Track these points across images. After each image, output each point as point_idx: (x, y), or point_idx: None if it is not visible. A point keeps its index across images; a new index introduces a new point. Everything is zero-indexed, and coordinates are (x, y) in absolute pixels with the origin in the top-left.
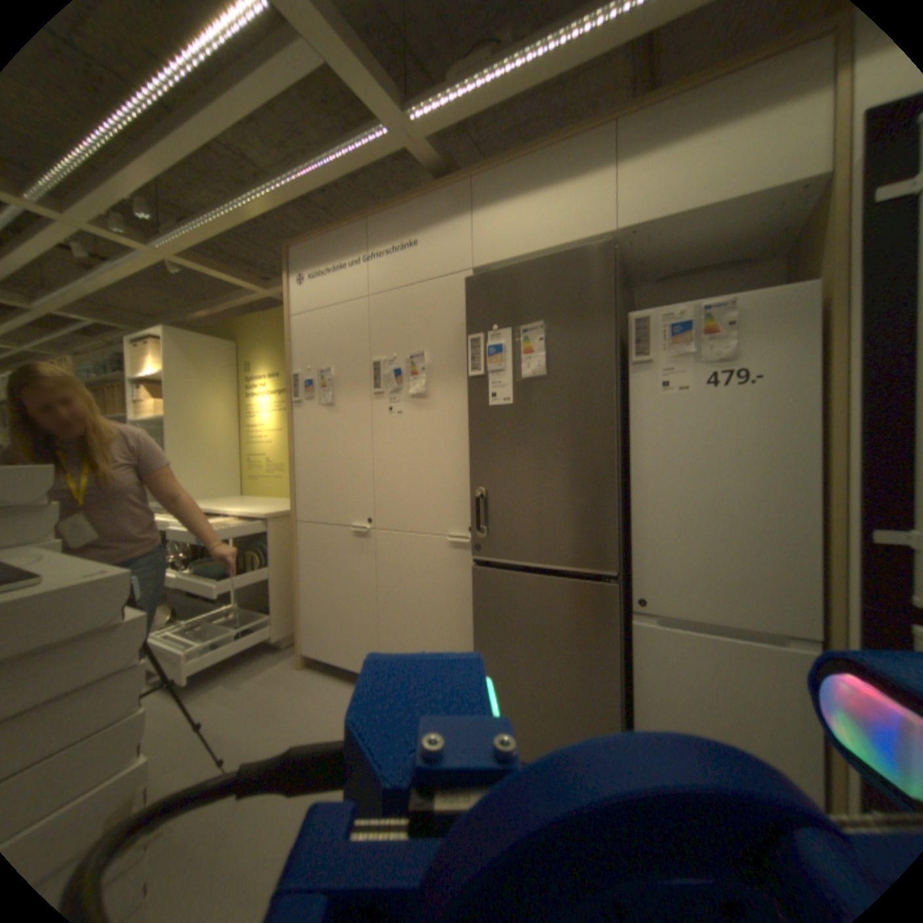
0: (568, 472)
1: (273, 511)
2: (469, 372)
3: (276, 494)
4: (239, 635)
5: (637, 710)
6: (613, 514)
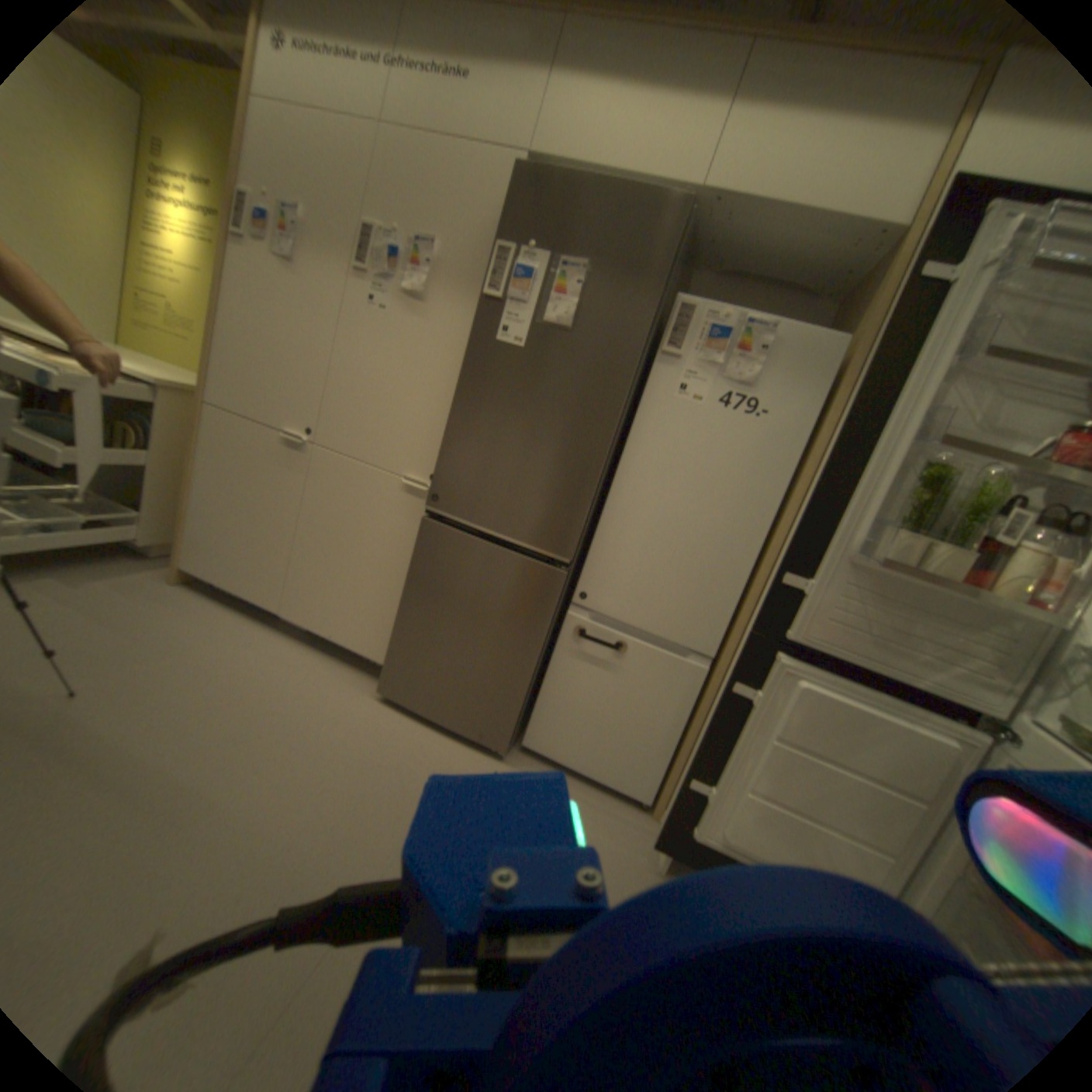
0: (556, 447)
1: (167, 380)
2: (483, 290)
3: (172, 360)
4: (84, 526)
5: (541, 689)
6: (585, 504)
